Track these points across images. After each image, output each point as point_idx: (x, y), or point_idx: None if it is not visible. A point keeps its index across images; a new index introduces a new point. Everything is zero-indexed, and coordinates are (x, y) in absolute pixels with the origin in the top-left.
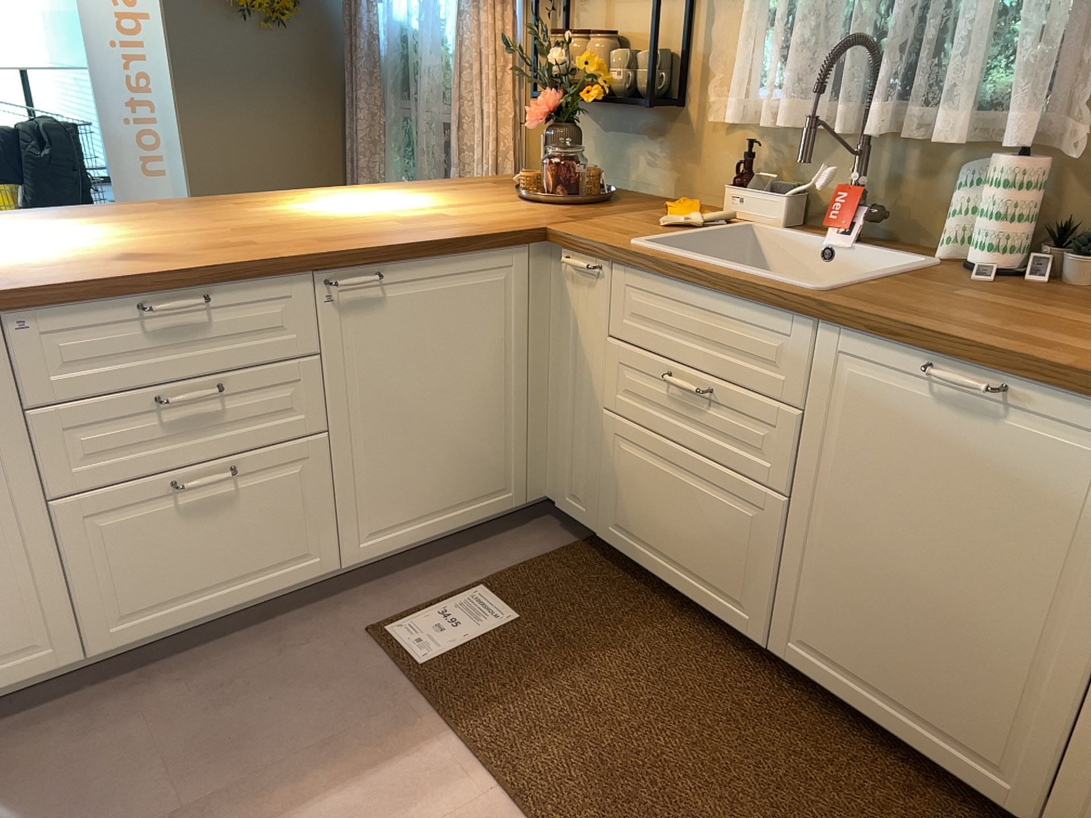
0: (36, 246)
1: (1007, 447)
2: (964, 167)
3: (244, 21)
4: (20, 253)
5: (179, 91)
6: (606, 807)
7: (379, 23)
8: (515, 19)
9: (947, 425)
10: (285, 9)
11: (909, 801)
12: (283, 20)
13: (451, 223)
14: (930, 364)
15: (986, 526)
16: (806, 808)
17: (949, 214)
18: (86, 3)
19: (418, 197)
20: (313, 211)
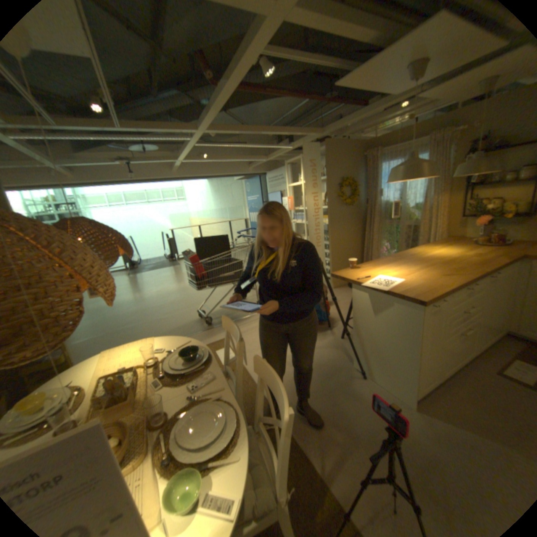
0: (408, 273)
1: None
2: None
3: (343, 205)
4: (412, 276)
5: (329, 225)
6: None
7: (379, 201)
8: (447, 196)
9: None
10: (353, 200)
11: None
12: (352, 203)
13: (493, 256)
14: None
15: None
16: None
17: None
18: (307, 206)
19: (449, 247)
20: (439, 255)
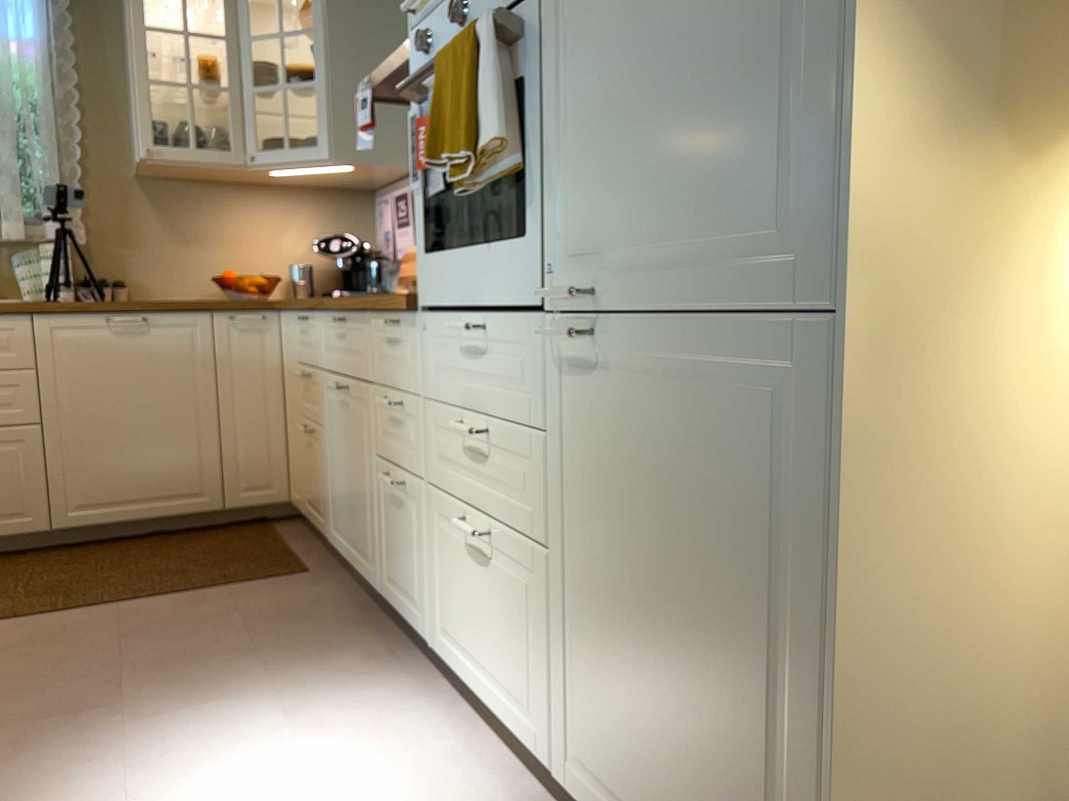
0: None
1: (153, 343)
2: (15, 254)
3: None
4: None
5: None
6: (61, 598)
7: None
8: None
9: (123, 344)
10: None
11: (170, 541)
12: None
13: None
14: (106, 318)
15: (156, 382)
16: (140, 558)
17: (20, 278)
18: None
19: None
20: None
